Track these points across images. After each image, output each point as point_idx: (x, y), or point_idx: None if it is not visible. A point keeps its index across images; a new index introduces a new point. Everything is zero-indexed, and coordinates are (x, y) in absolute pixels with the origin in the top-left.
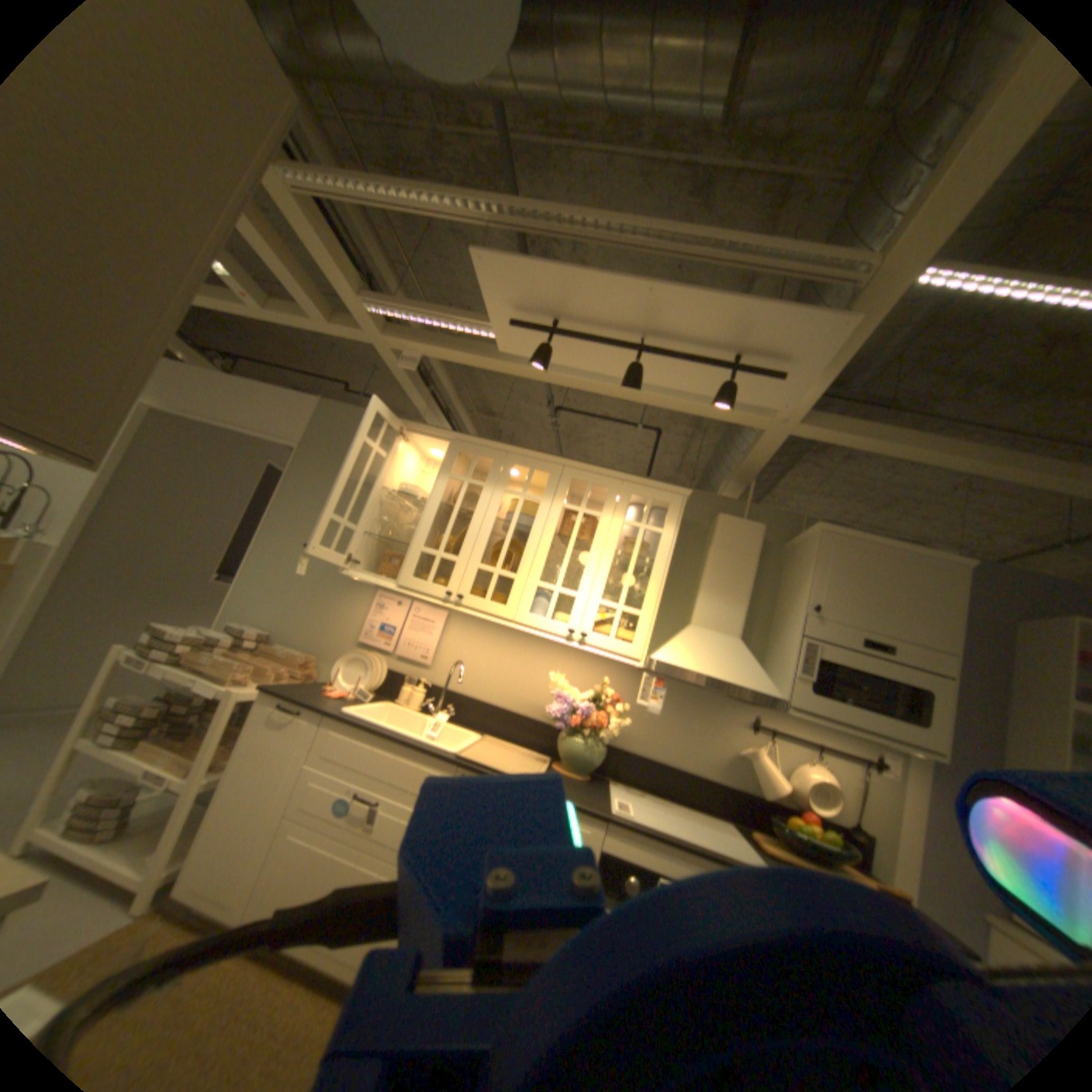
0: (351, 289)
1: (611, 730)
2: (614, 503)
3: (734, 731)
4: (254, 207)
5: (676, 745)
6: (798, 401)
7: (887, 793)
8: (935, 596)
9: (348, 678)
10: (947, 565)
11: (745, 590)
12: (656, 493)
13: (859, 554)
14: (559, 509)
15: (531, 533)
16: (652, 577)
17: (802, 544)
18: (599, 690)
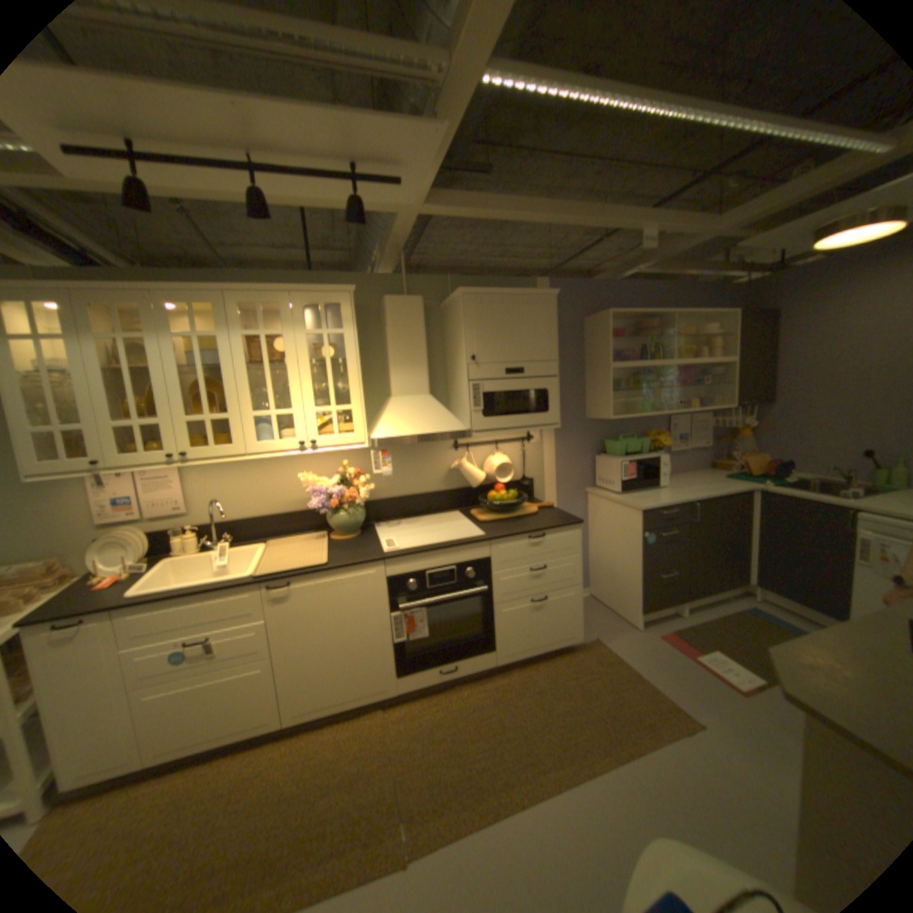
0: None
1: (363, 494)
2: (292, 318)
3: (443, 456)
4: None
5: (410, 481)
6: (418, 189)
7: (534, 452)
8: (539, 325)
9: (109, 563)
10: (543, 299)
11: (423, 358)
12: (326, 298)
13: (491, 308)
14: (240, 339)
15: (224, 371)
16: (350, 376)
17: (452, 306)
18: (343, 473)
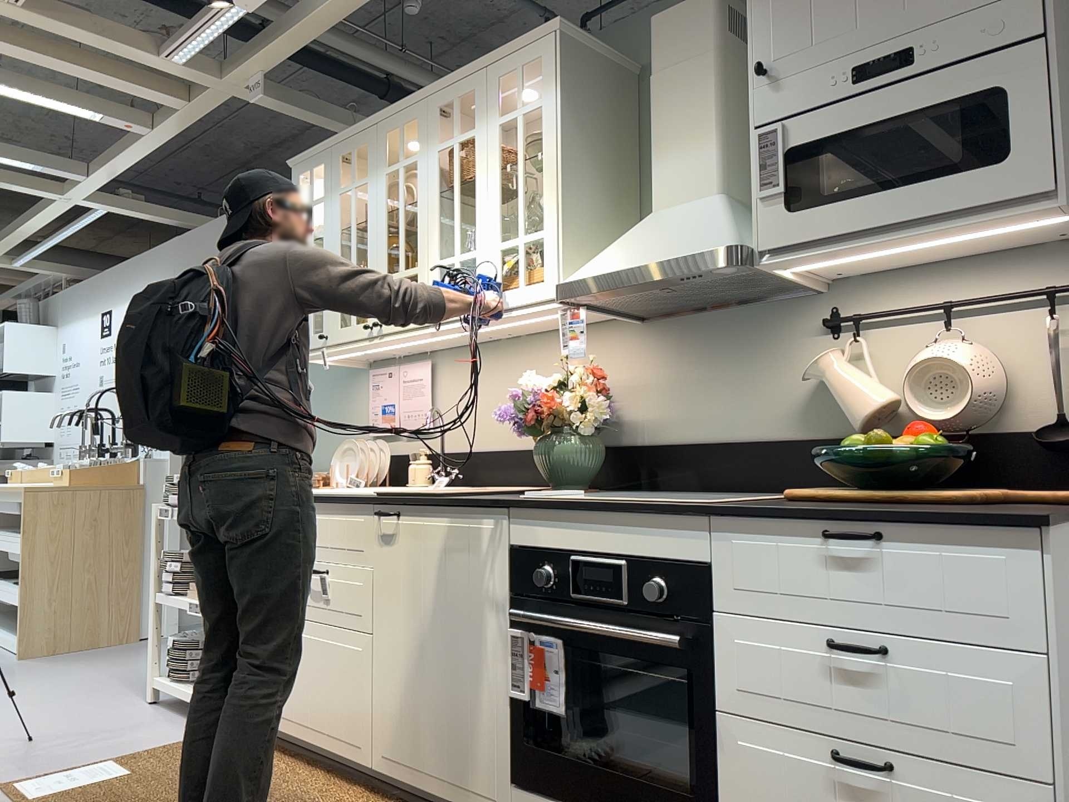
0: (150, 56)
1: (606, 417)
2: (485, 105)
3: (800, 348)
4: (46, 41)
5: (722, 407)
6: None
7: None
8: None
9: (346, 473)
10: None
11: (708, 114)
12: (523, 56)
13: None
14: (435, 156)
15: (418, 205)
16: (544, 174)
17: None
18: (572, 368)
